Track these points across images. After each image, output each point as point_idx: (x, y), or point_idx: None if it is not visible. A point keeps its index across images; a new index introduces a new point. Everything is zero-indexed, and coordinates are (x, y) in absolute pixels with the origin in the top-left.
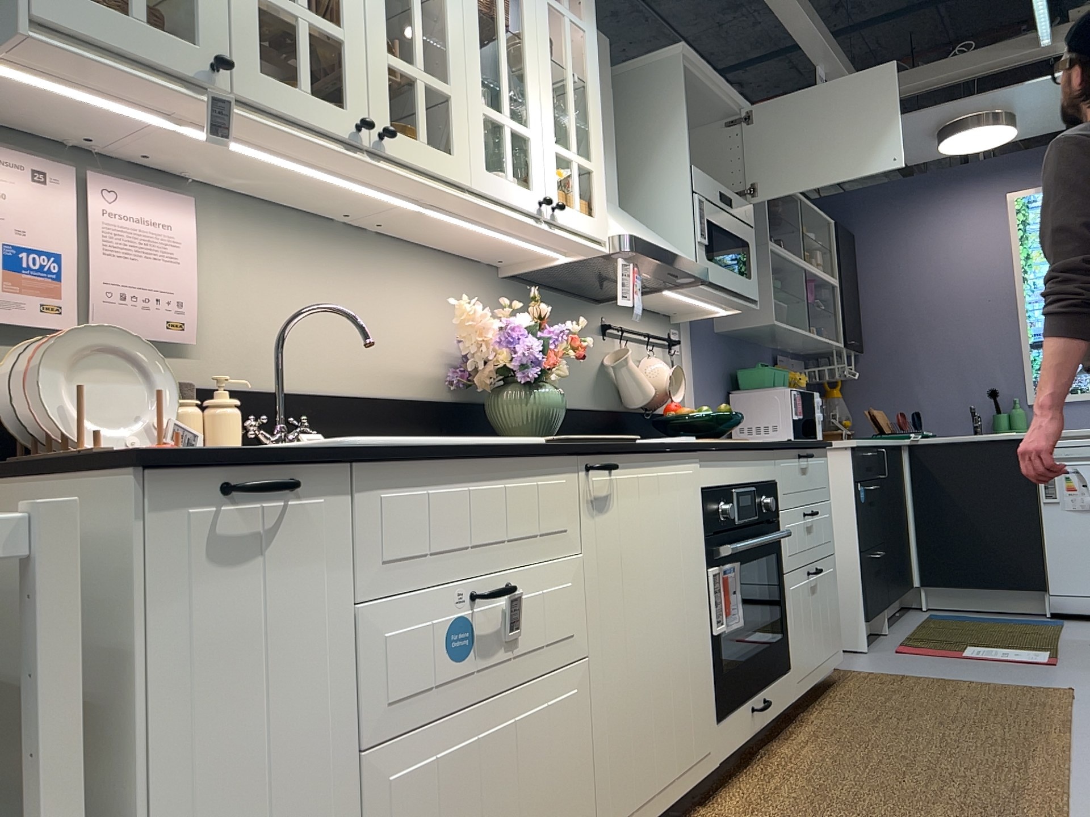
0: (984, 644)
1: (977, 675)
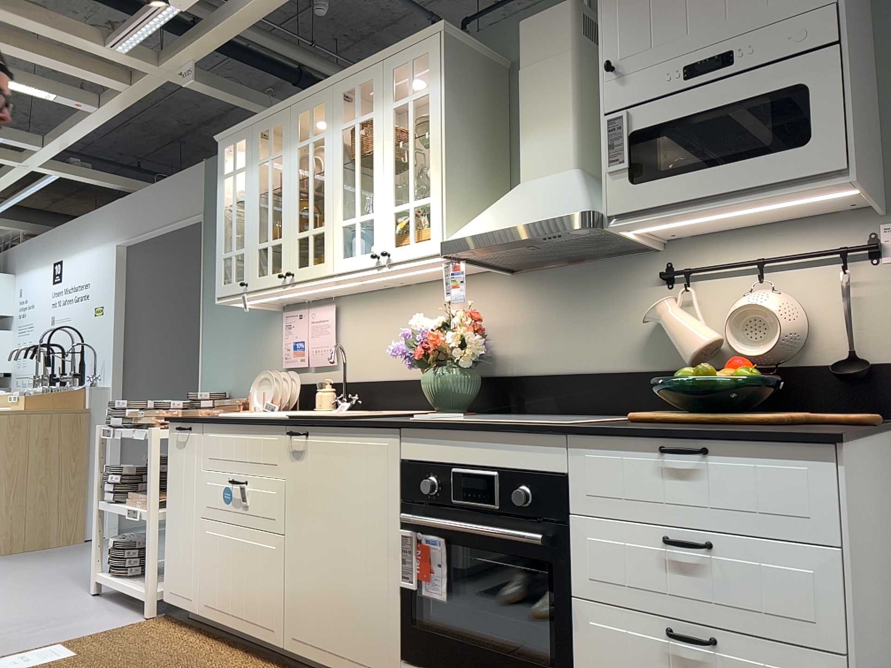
0: None
1: None
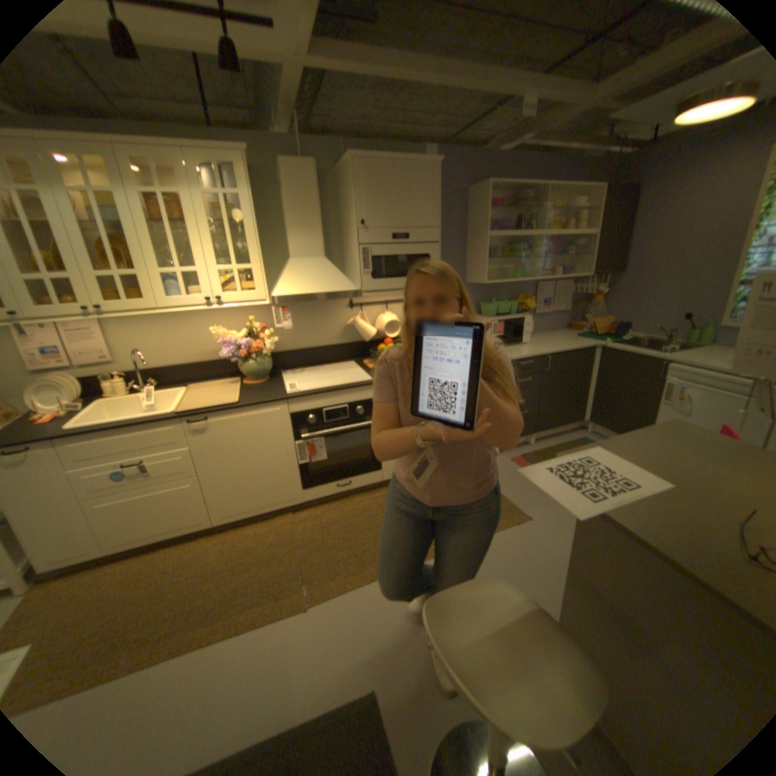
0: None
1: (511, 491)
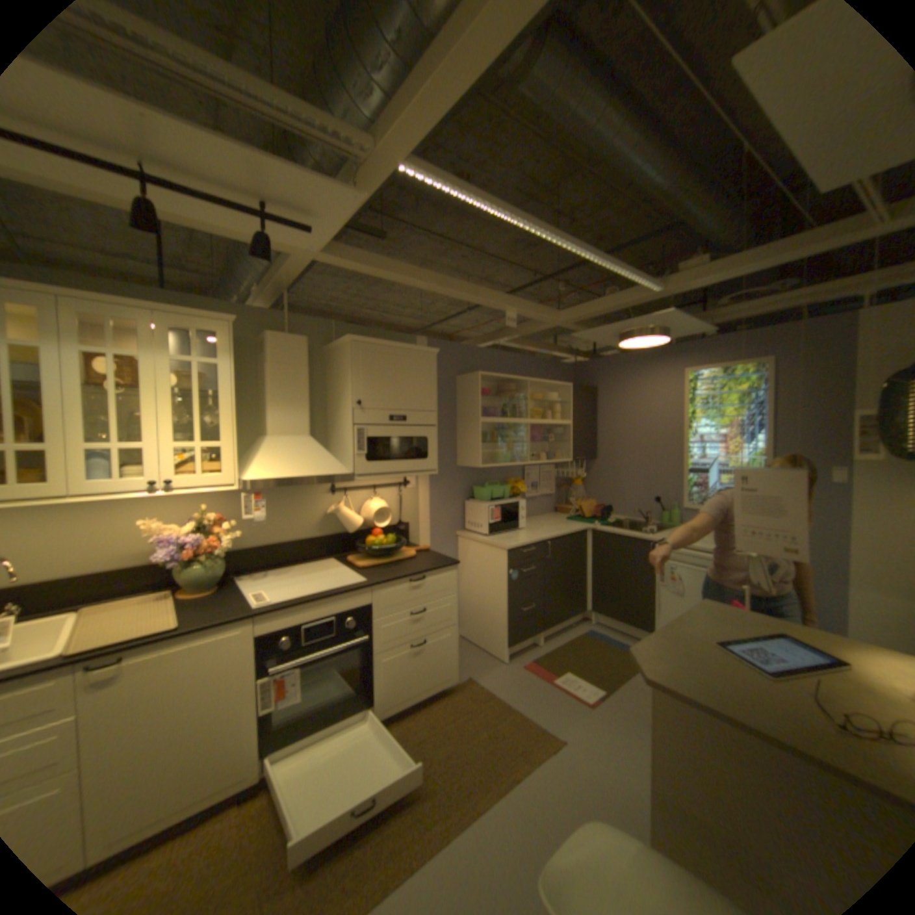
0: (579, 674)
1: (534, 709)
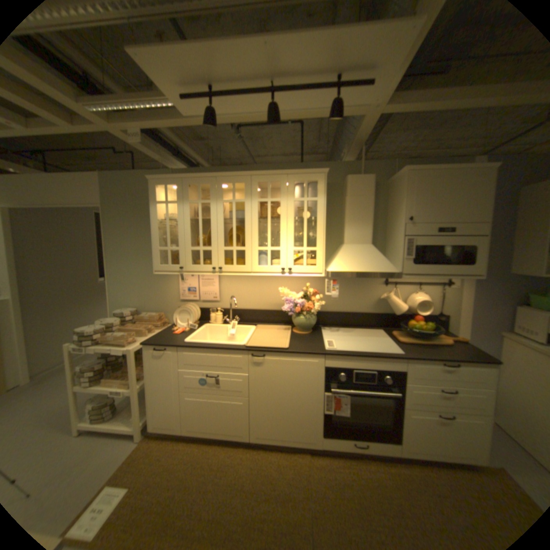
0: None
1: None
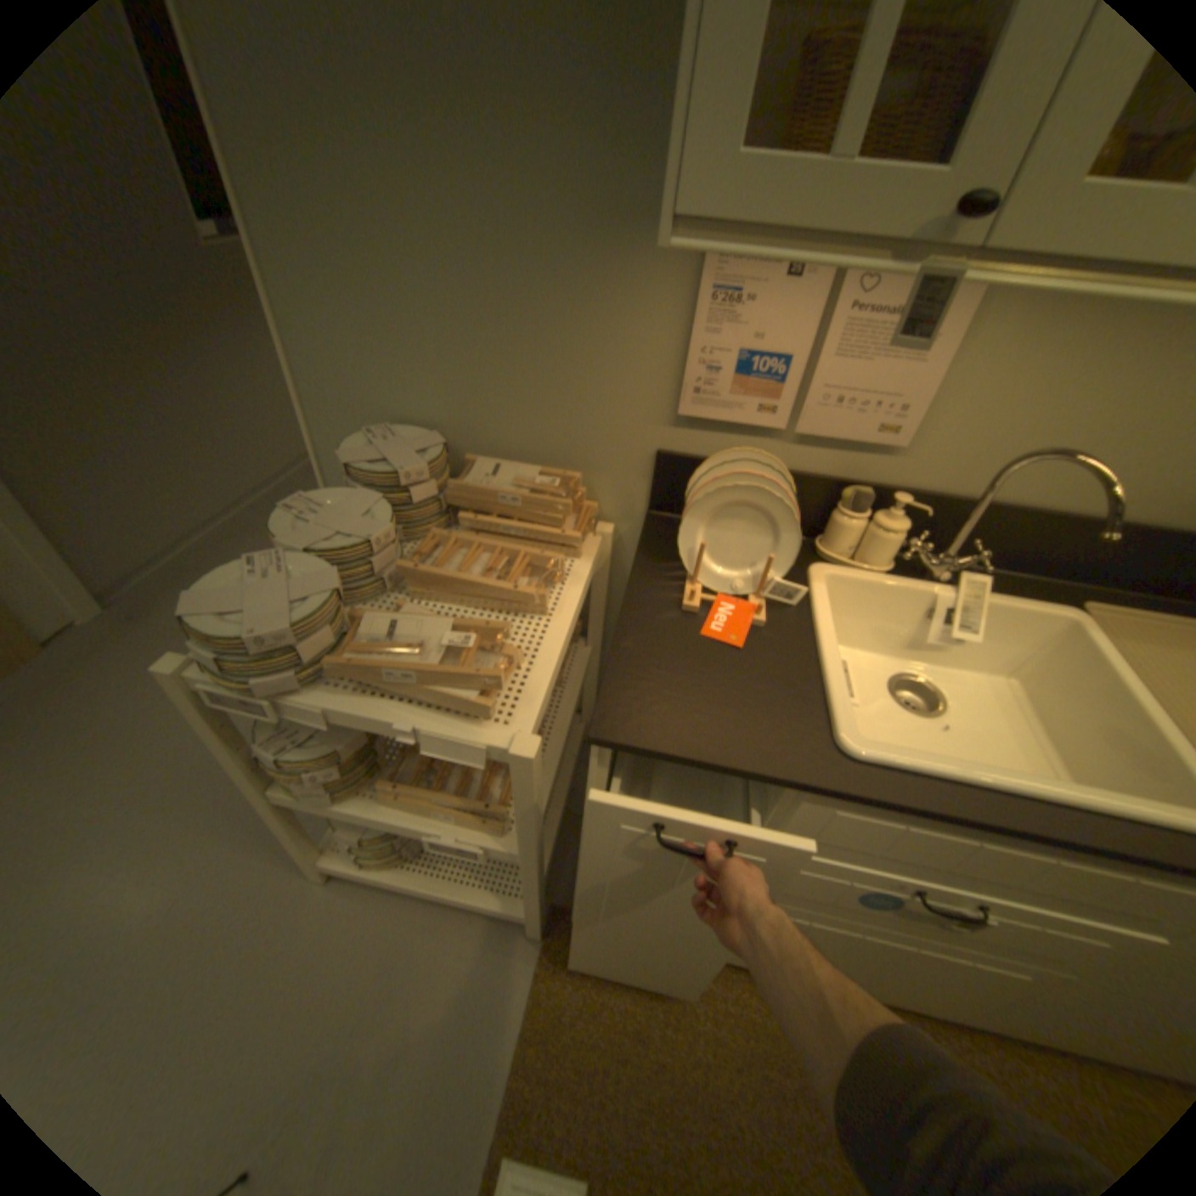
0: None
1: None
